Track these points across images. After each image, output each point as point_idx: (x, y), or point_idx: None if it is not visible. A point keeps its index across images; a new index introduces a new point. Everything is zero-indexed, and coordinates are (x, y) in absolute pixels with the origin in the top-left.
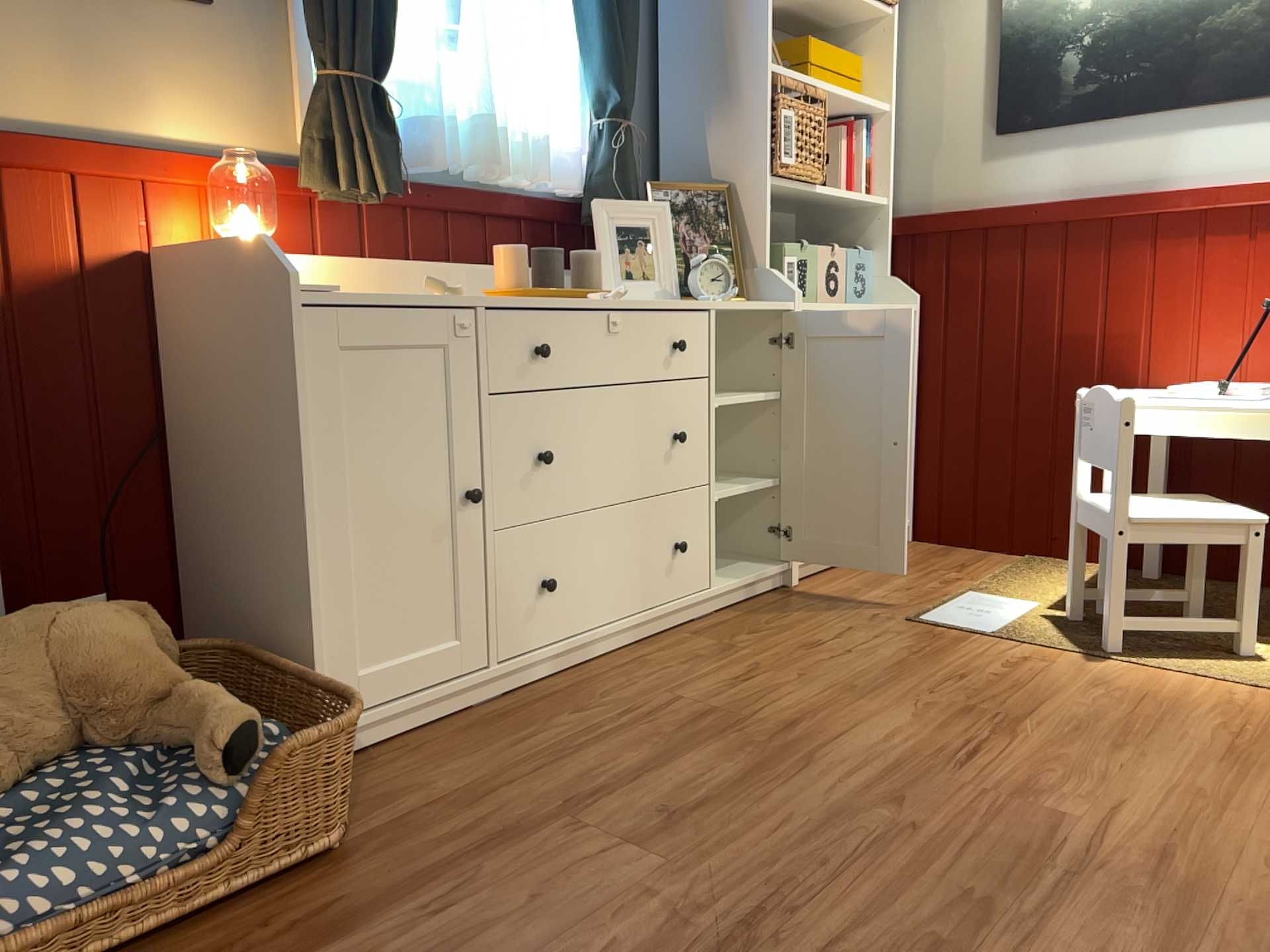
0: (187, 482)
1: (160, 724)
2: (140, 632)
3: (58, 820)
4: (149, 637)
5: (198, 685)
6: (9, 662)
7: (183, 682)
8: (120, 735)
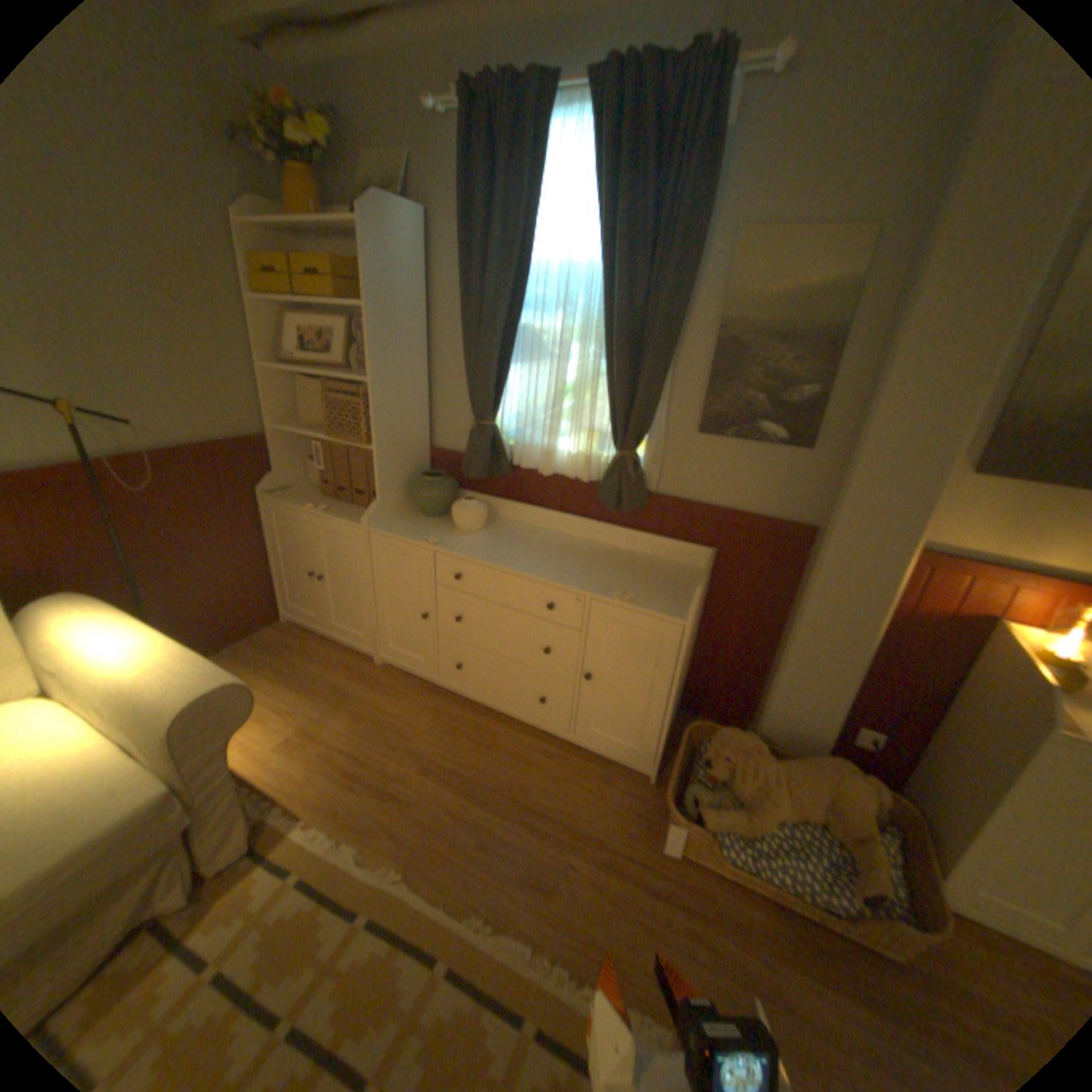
0: (952, 725)
1: (859, 849)
2: (874, 805)
3: (802, 858)
4: (879, 807)
5: (882, 850)
6: (819, 785)
7: (879, 839)
8: (843, 837)
